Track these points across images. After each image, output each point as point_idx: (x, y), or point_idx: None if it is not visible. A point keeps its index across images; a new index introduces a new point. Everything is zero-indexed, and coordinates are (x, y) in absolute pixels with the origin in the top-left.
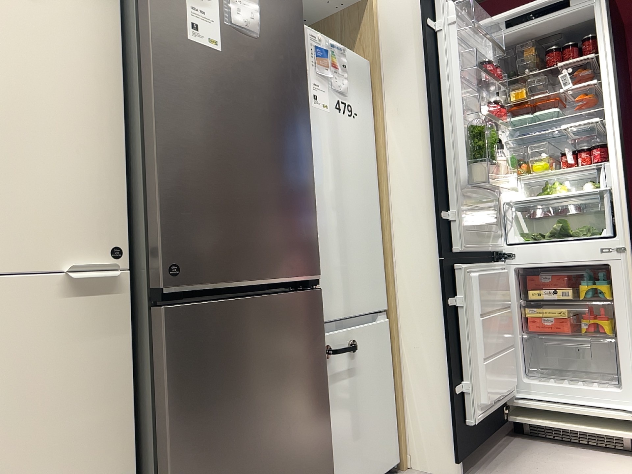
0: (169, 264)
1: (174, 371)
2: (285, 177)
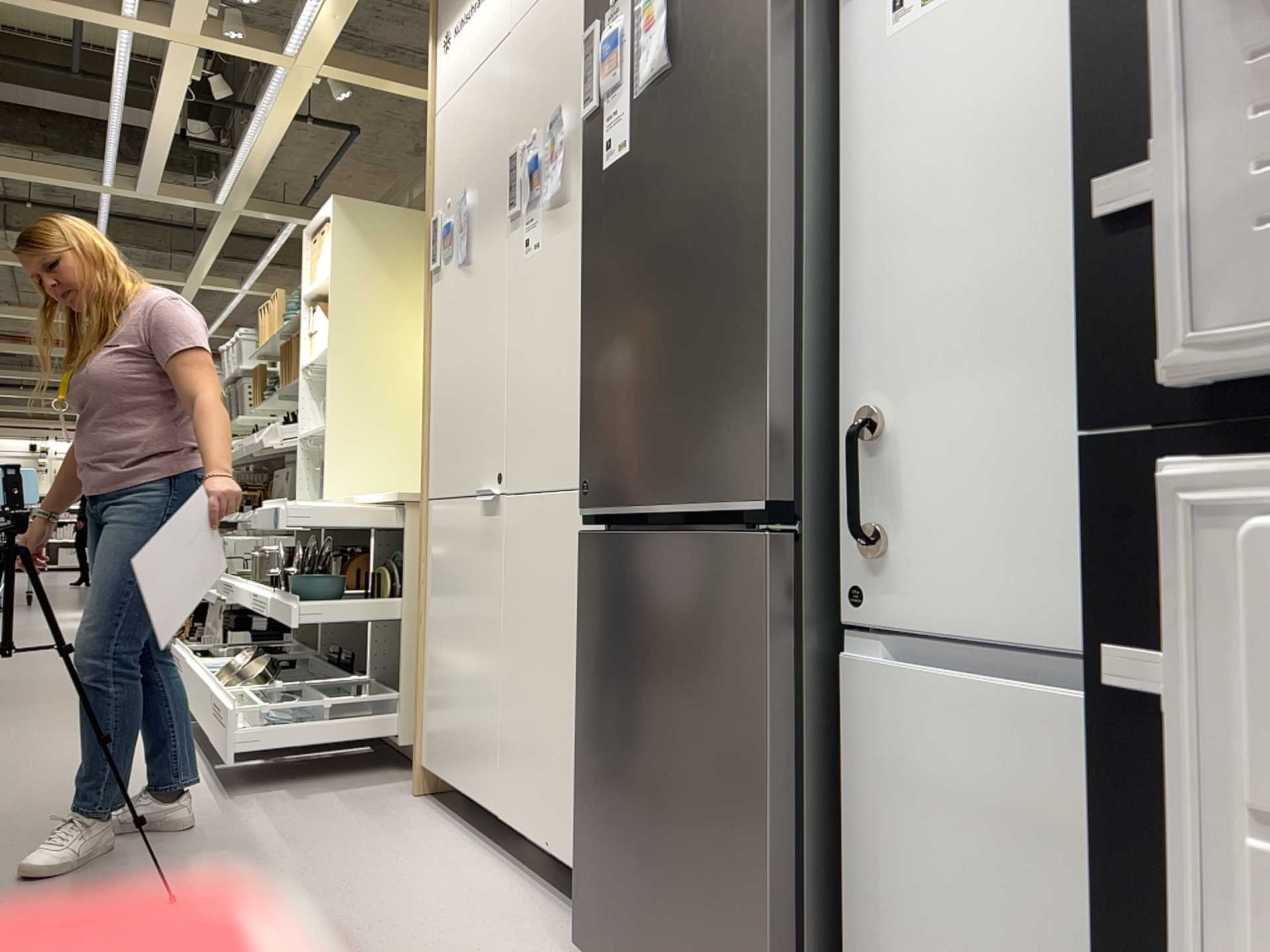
0: (585, 480)
1: (584, 615)
2: (706, 305)
